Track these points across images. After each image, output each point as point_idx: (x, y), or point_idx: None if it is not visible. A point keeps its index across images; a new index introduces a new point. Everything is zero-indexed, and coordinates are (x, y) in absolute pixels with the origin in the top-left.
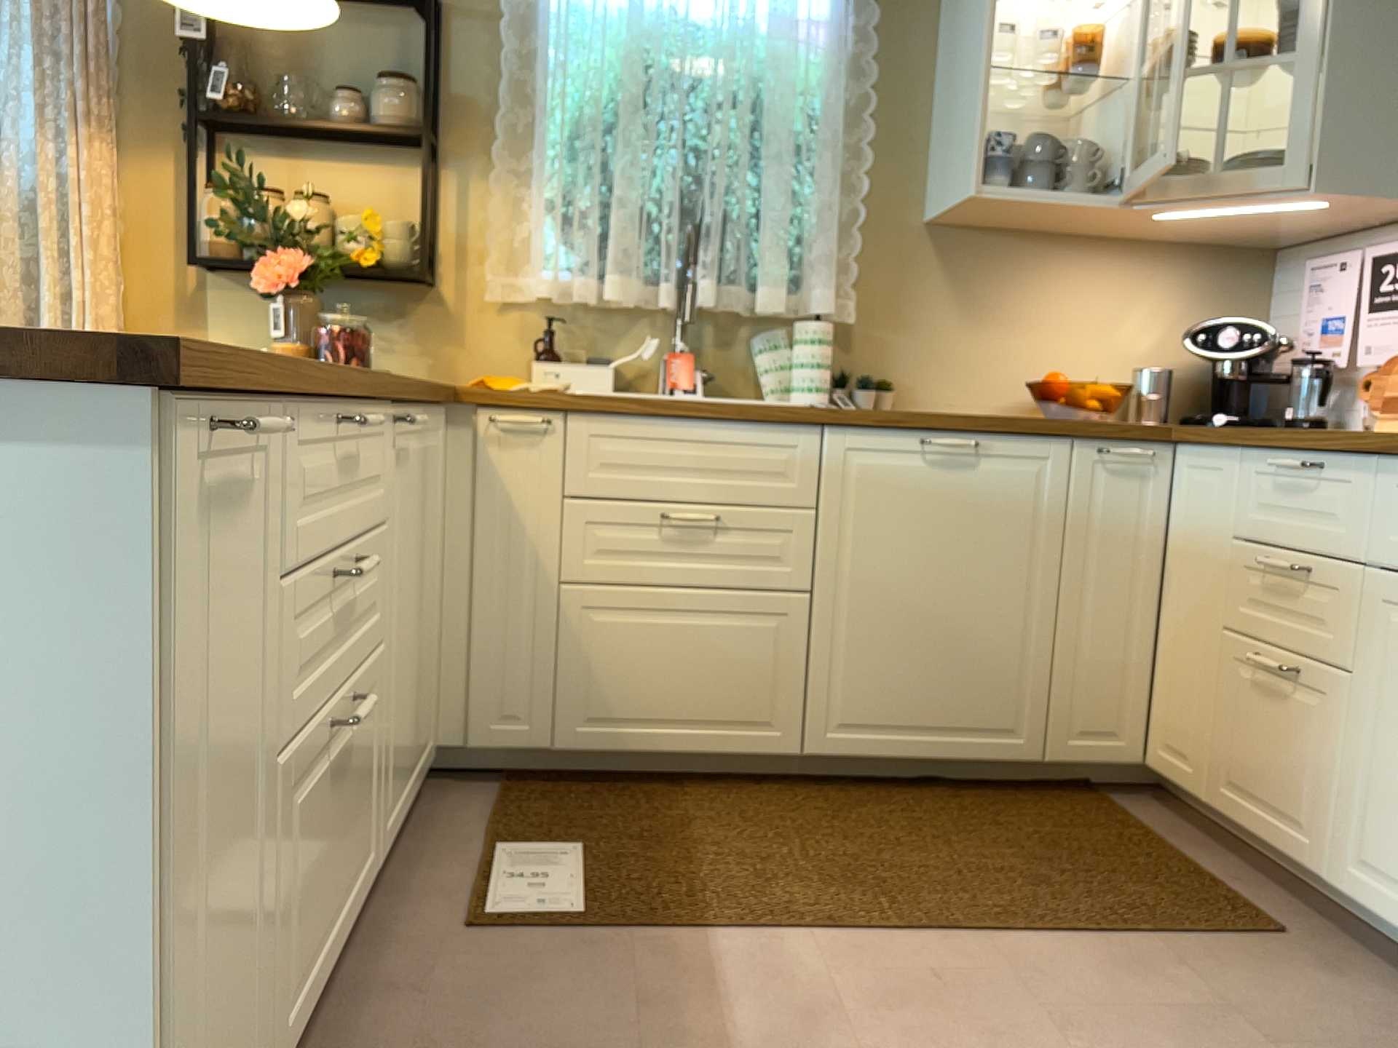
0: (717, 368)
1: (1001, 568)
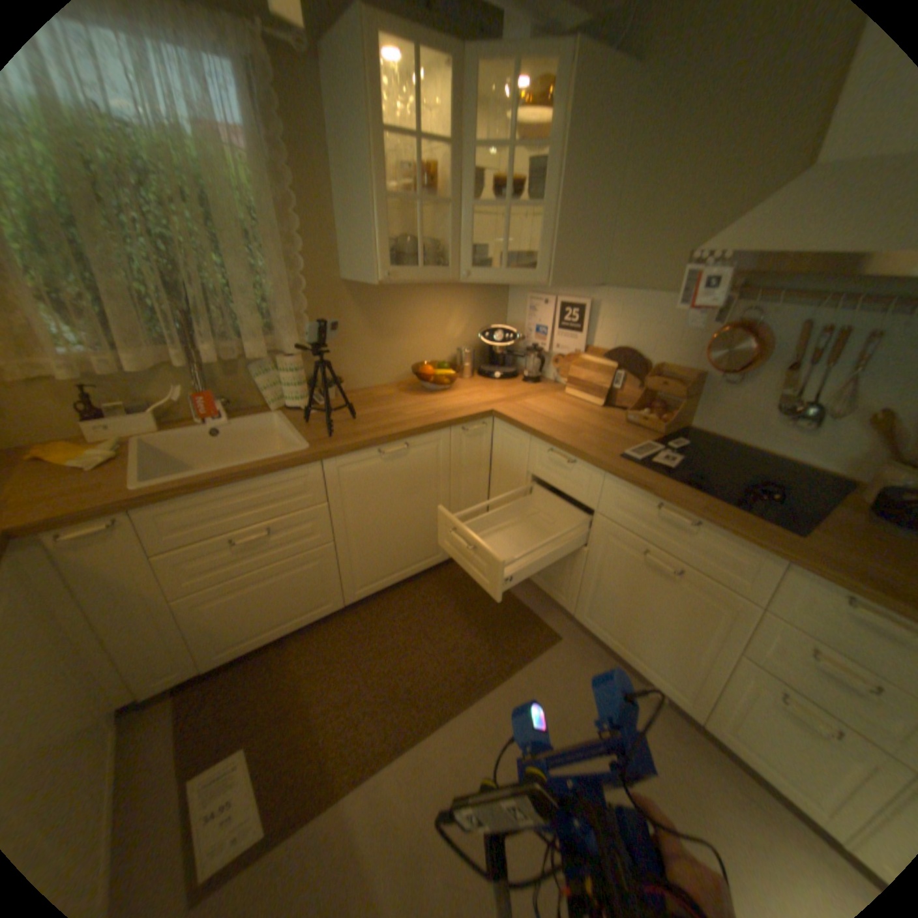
0: (228, 391)
1: (423, 495)
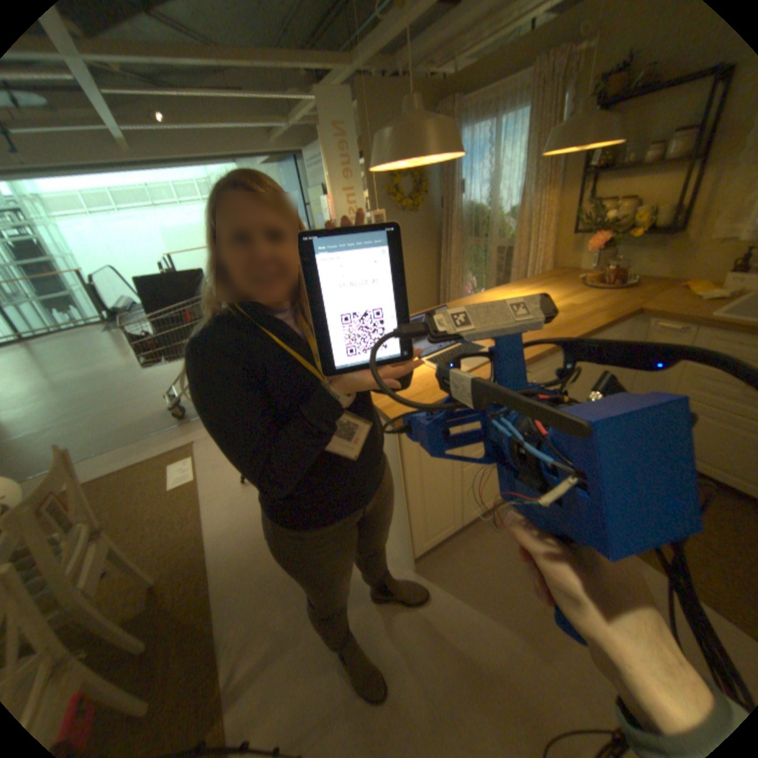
0: None
1: None
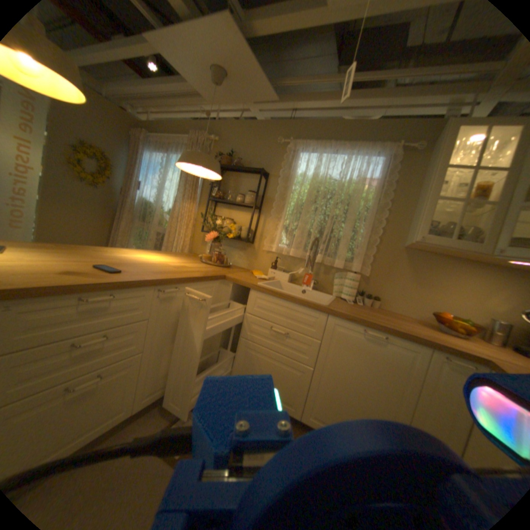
0: (322, 281)
1: (389, 389)
